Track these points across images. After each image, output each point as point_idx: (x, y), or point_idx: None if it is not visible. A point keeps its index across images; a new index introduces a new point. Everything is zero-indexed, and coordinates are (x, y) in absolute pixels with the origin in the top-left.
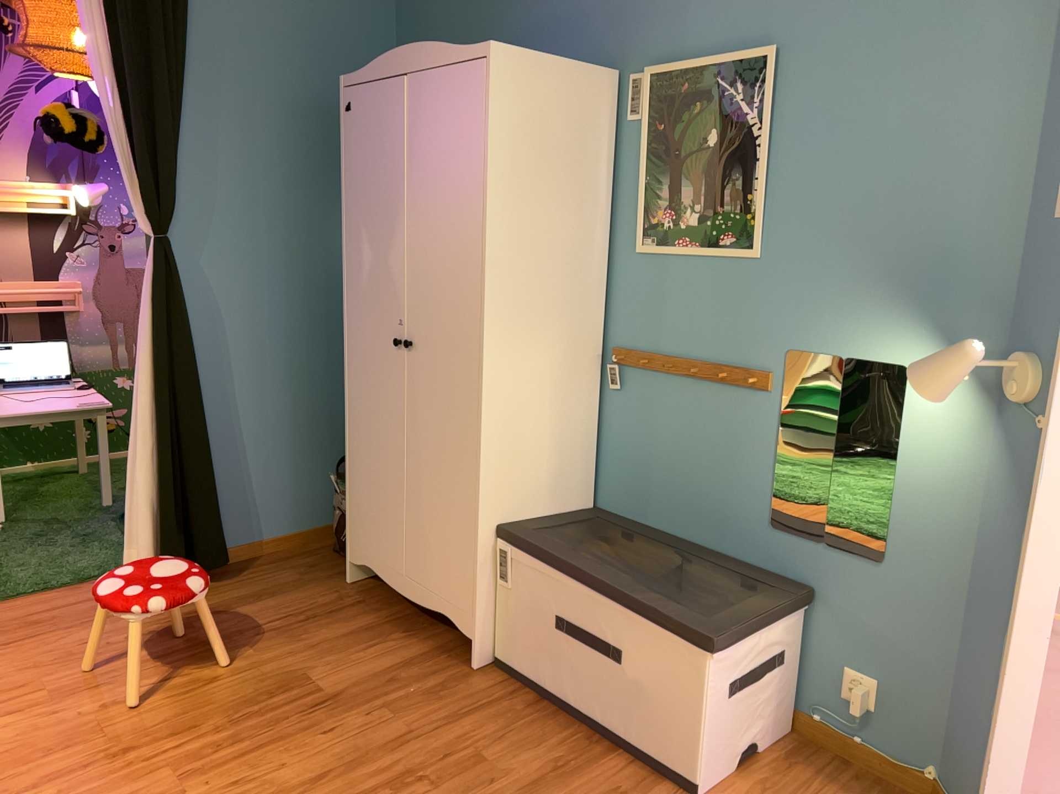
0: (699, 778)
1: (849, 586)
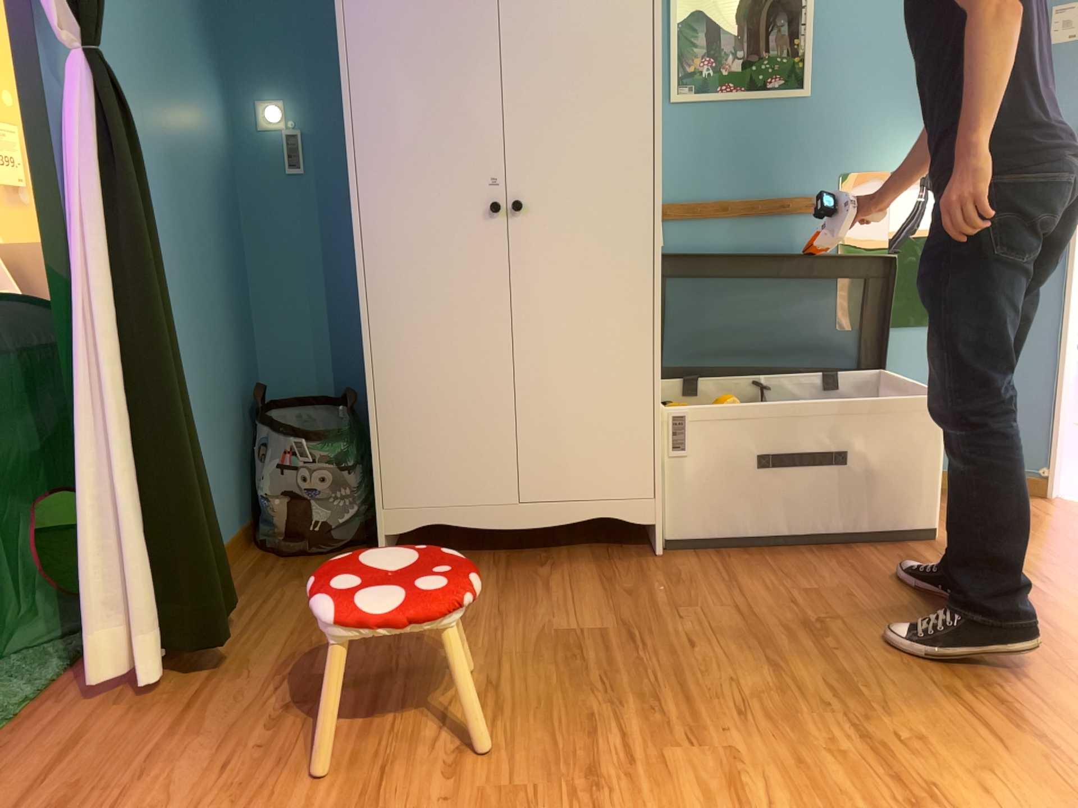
0: (932, 519)
1: (907, 355)
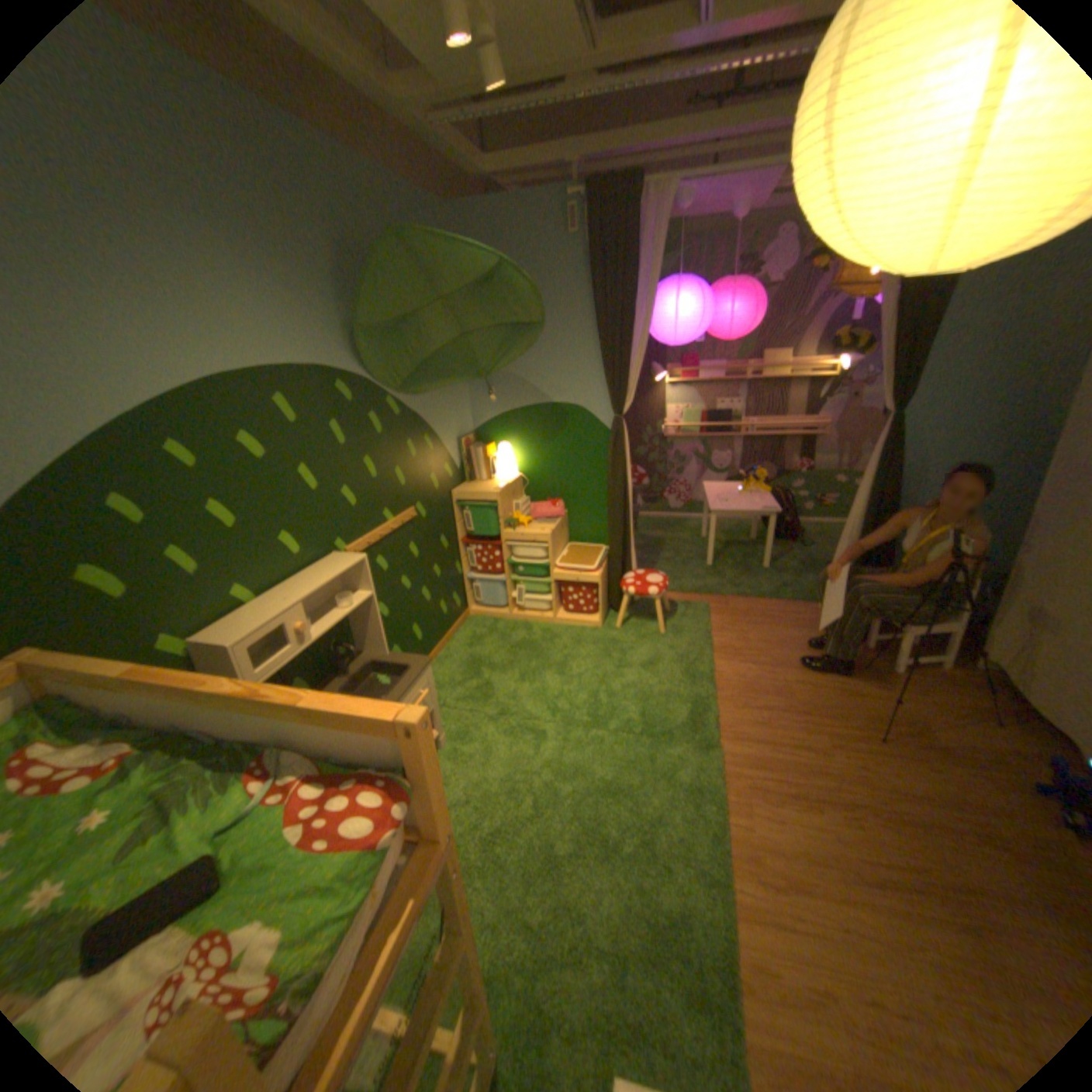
0: None
1: None
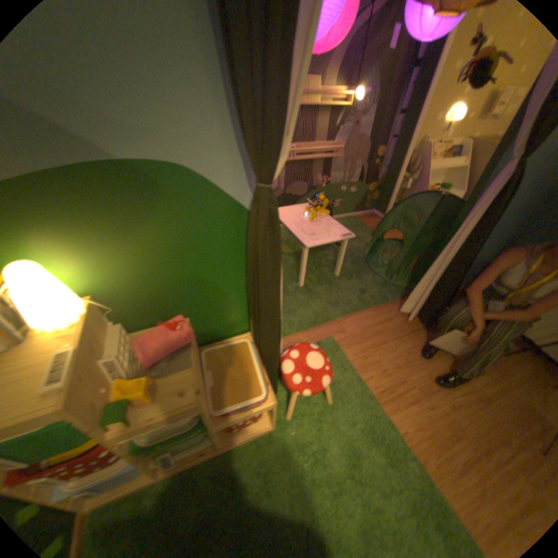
0: None
1: None
